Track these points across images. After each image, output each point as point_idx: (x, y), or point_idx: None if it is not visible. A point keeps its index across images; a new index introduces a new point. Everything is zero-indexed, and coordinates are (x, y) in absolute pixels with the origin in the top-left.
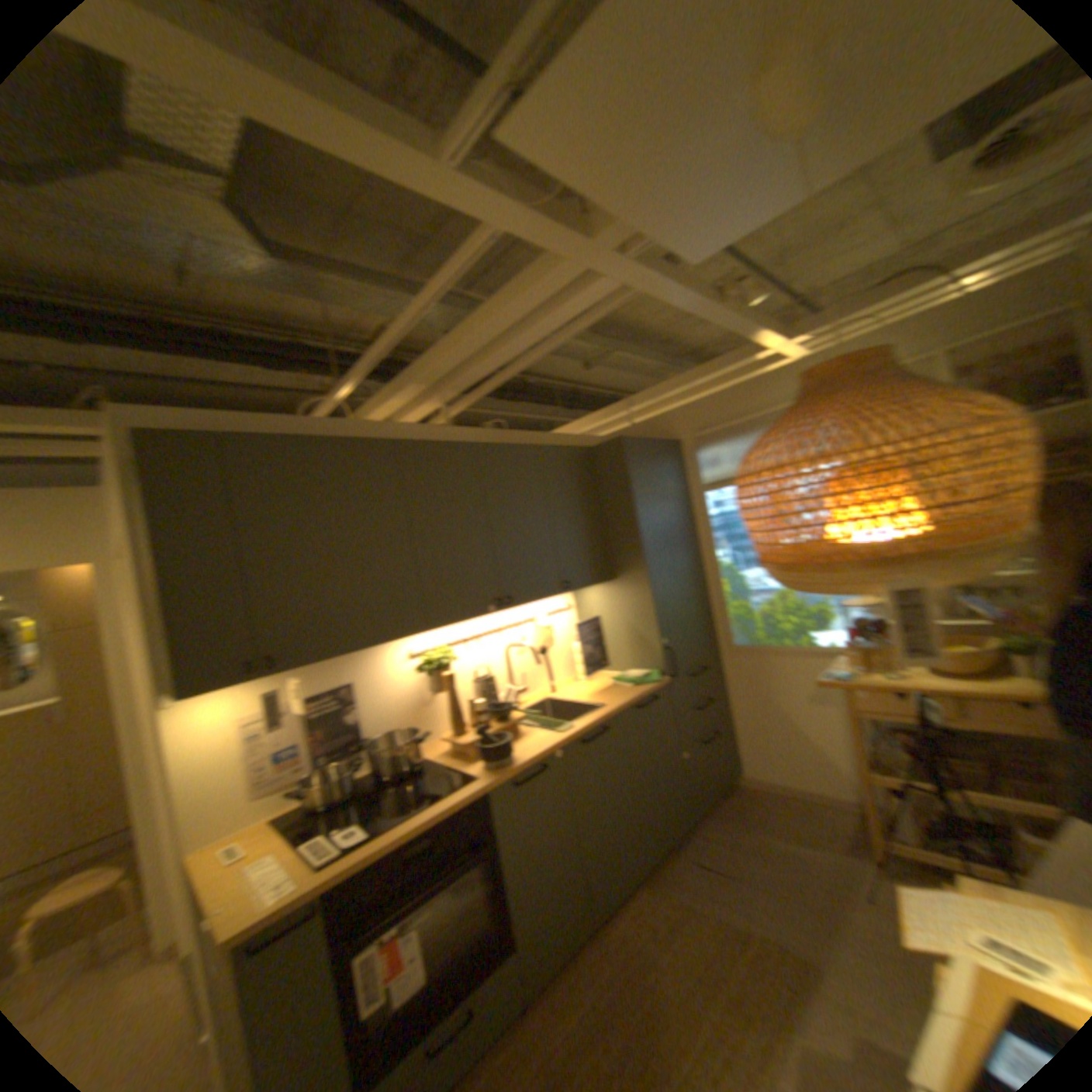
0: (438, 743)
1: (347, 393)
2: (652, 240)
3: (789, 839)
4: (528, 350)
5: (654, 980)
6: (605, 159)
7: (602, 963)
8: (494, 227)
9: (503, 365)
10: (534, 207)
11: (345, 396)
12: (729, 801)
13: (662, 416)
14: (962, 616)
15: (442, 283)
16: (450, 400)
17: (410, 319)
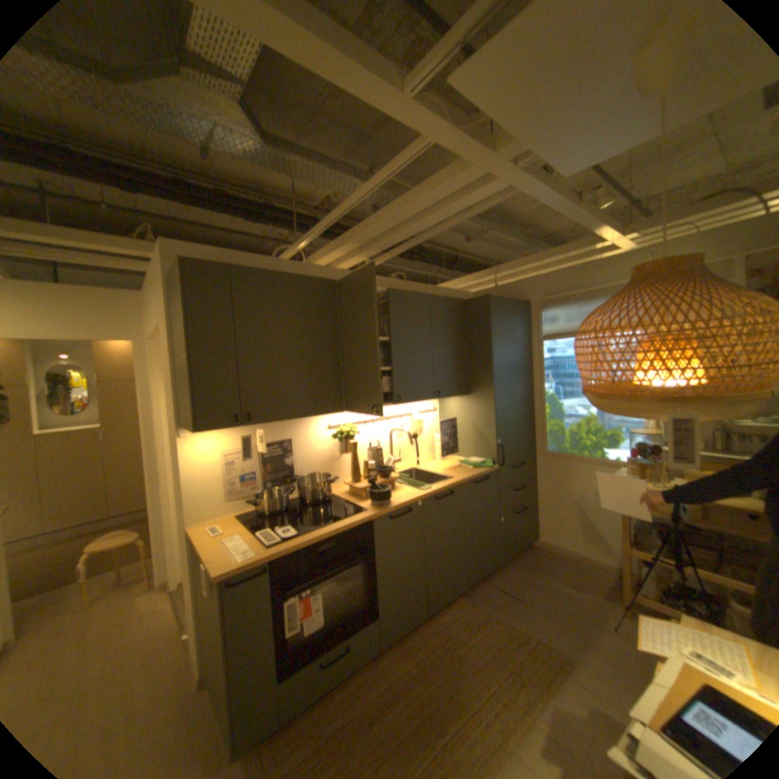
0: (339, 485)
1: (304, 244)
2: (536, 156)
3: (564, 583)
4: (432, 226)
5: (462, 652)
6: (517, 100)
7: (430, 637)
8: (427, 139)
9: (413, 235)
10: (461, 129)
11: (302, 246)
12: (526, 554)
13: (518, 282)
14: (718, 451)
15: (383, 175)
16: (371, 256)
17: (356, 197)
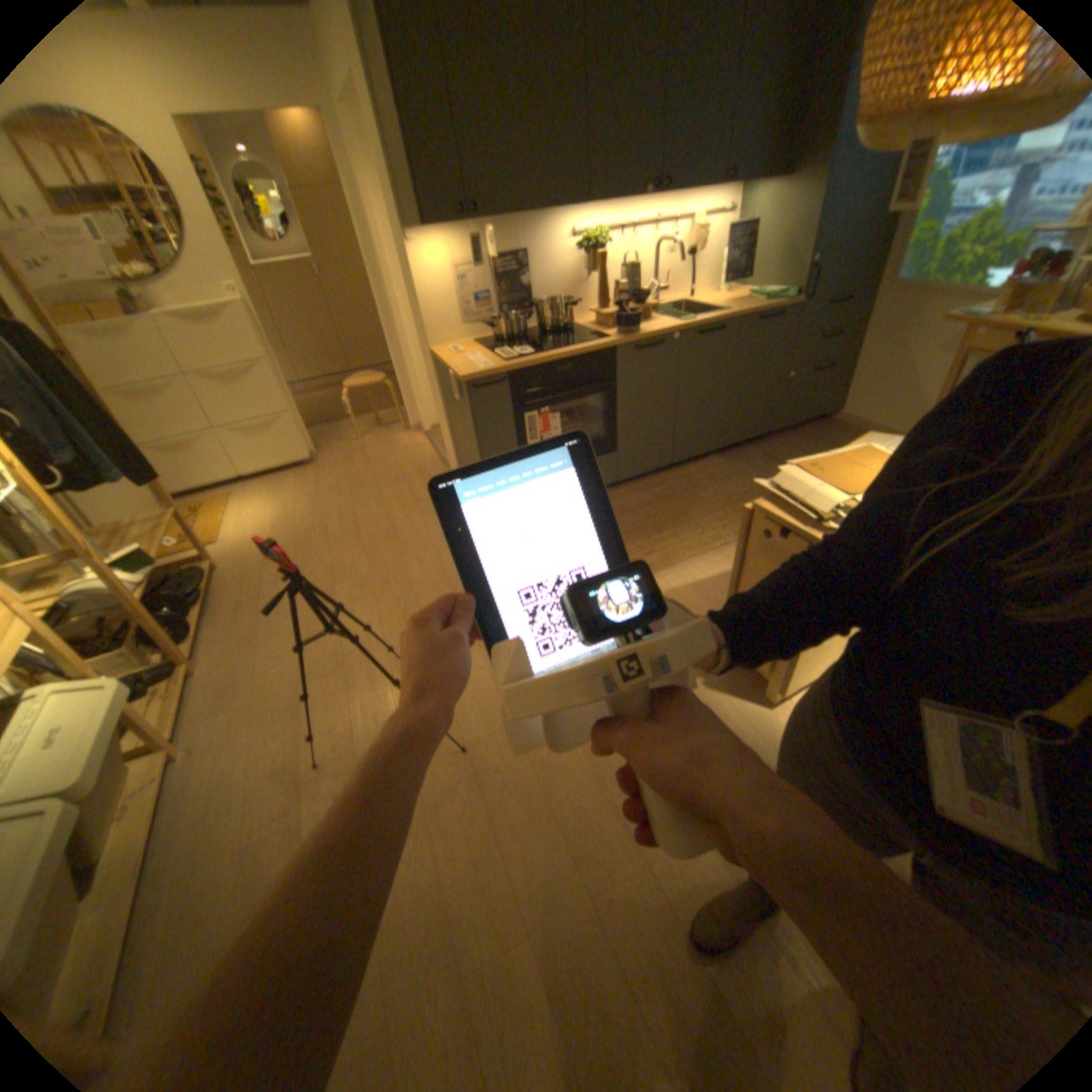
0: (583, 318)
1: None
2: None
3: None
4: None
5: (697, 493)
6: None
7: (668, 480)
8: None
9: None
10: None
11: None
12: (815, 426)
13: None
14: None
15: None
16: None
17: None
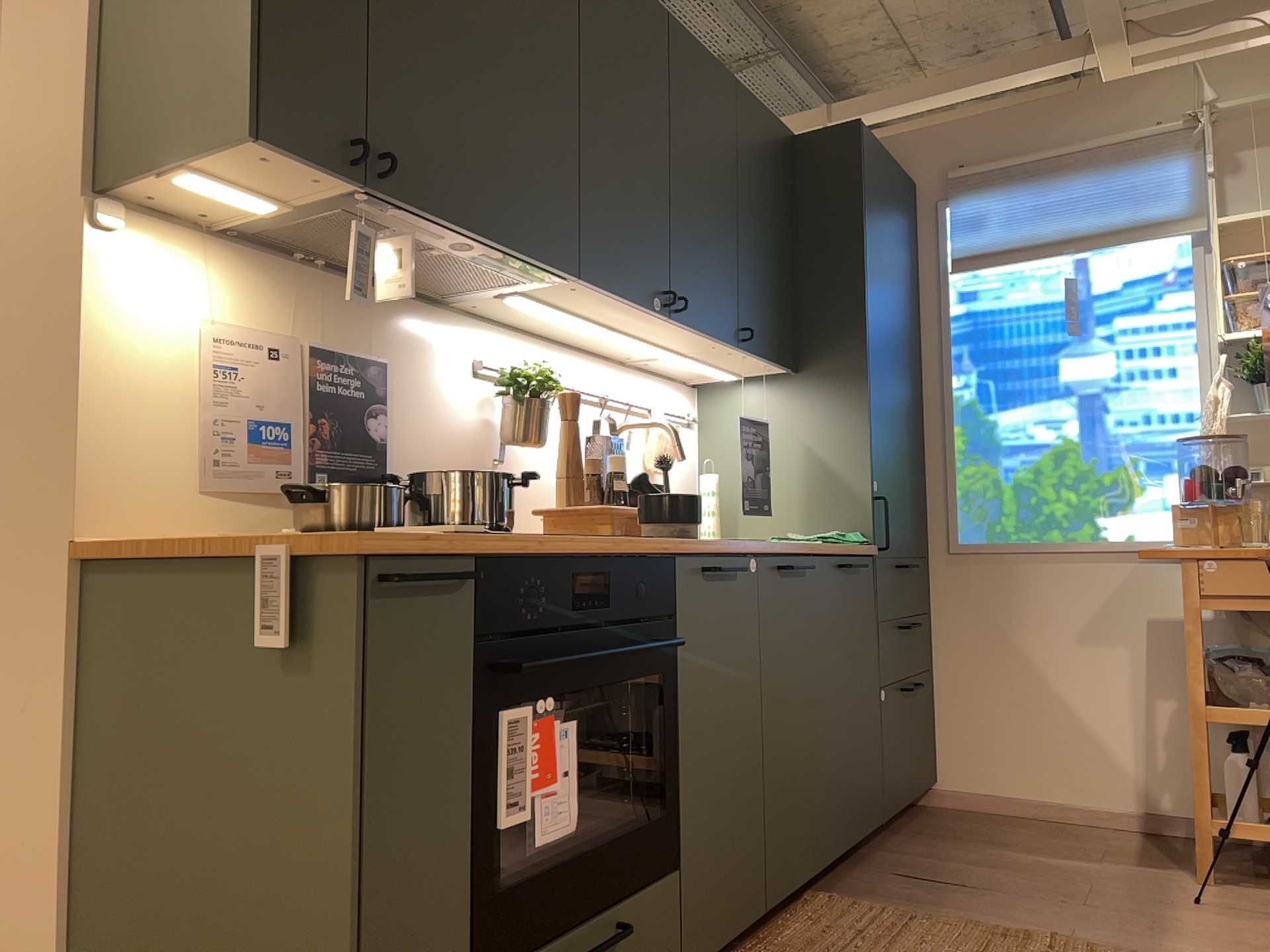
0: None
1: None
2: None
3: (1037, 850)
4: None
5: None
6: None
7: None
8: None
9: None
10: None
11: None
12: (915, 817)
13: (886, 142)
14: None
15: None
16: None
17: None
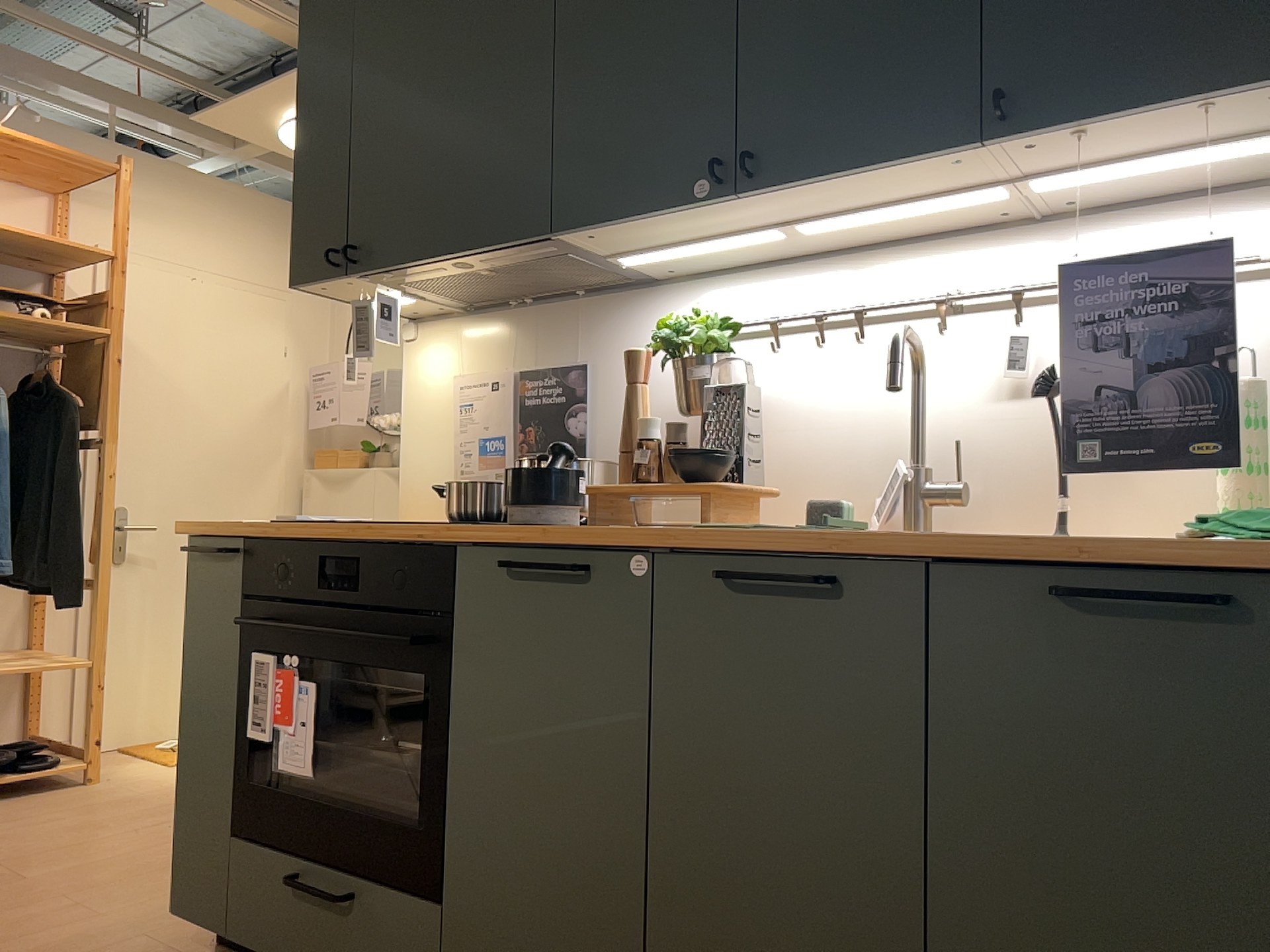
0: None
1: None
2: None
3: None
4: None
5: None
6: None
7: None
8: None
9: None
10: None
11: None
12: None
13: None
14: None
15: None
16: None
17: None
